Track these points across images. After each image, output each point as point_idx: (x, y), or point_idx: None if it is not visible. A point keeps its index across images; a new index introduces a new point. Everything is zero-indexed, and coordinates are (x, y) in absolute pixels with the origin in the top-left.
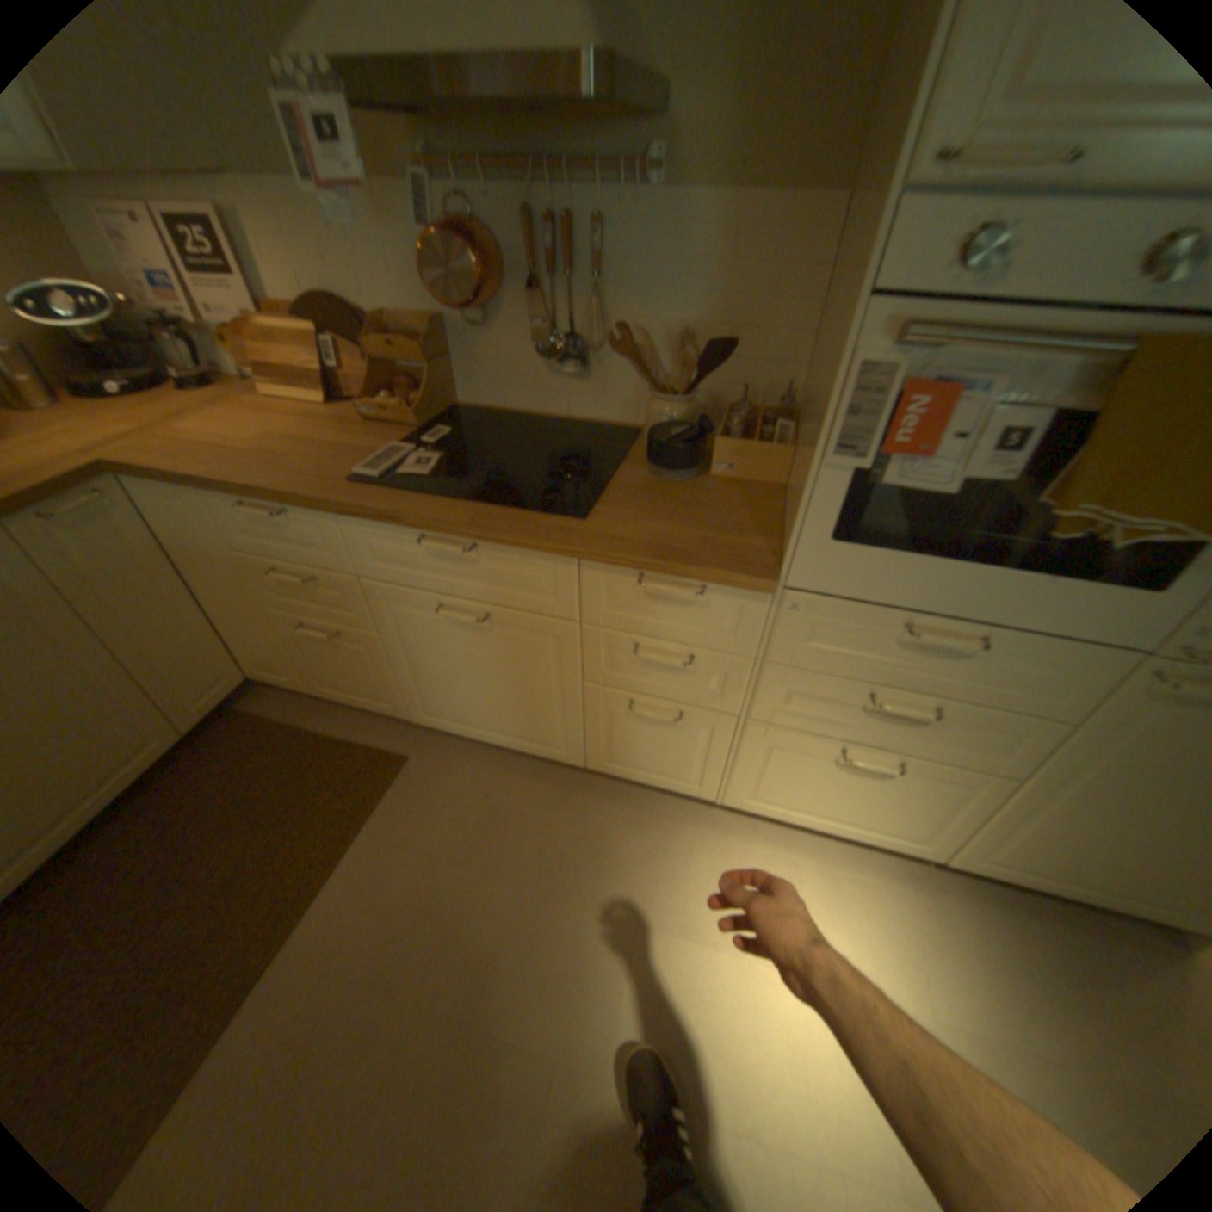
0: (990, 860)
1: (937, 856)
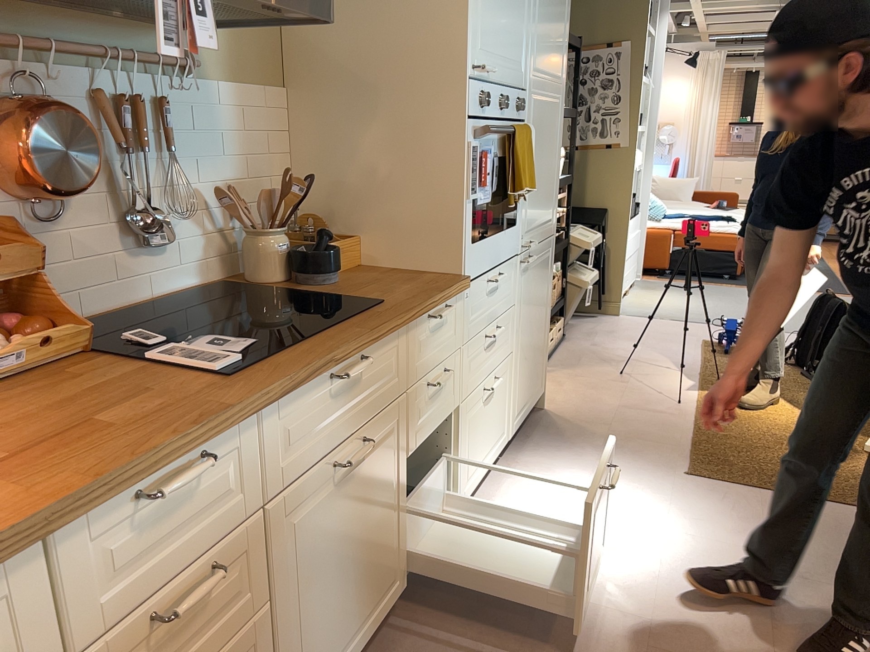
0: (515, 416)
1: (507, 437)
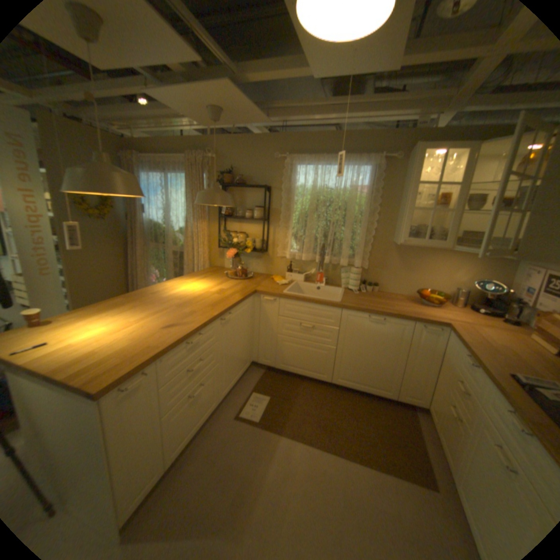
0: None
1: None
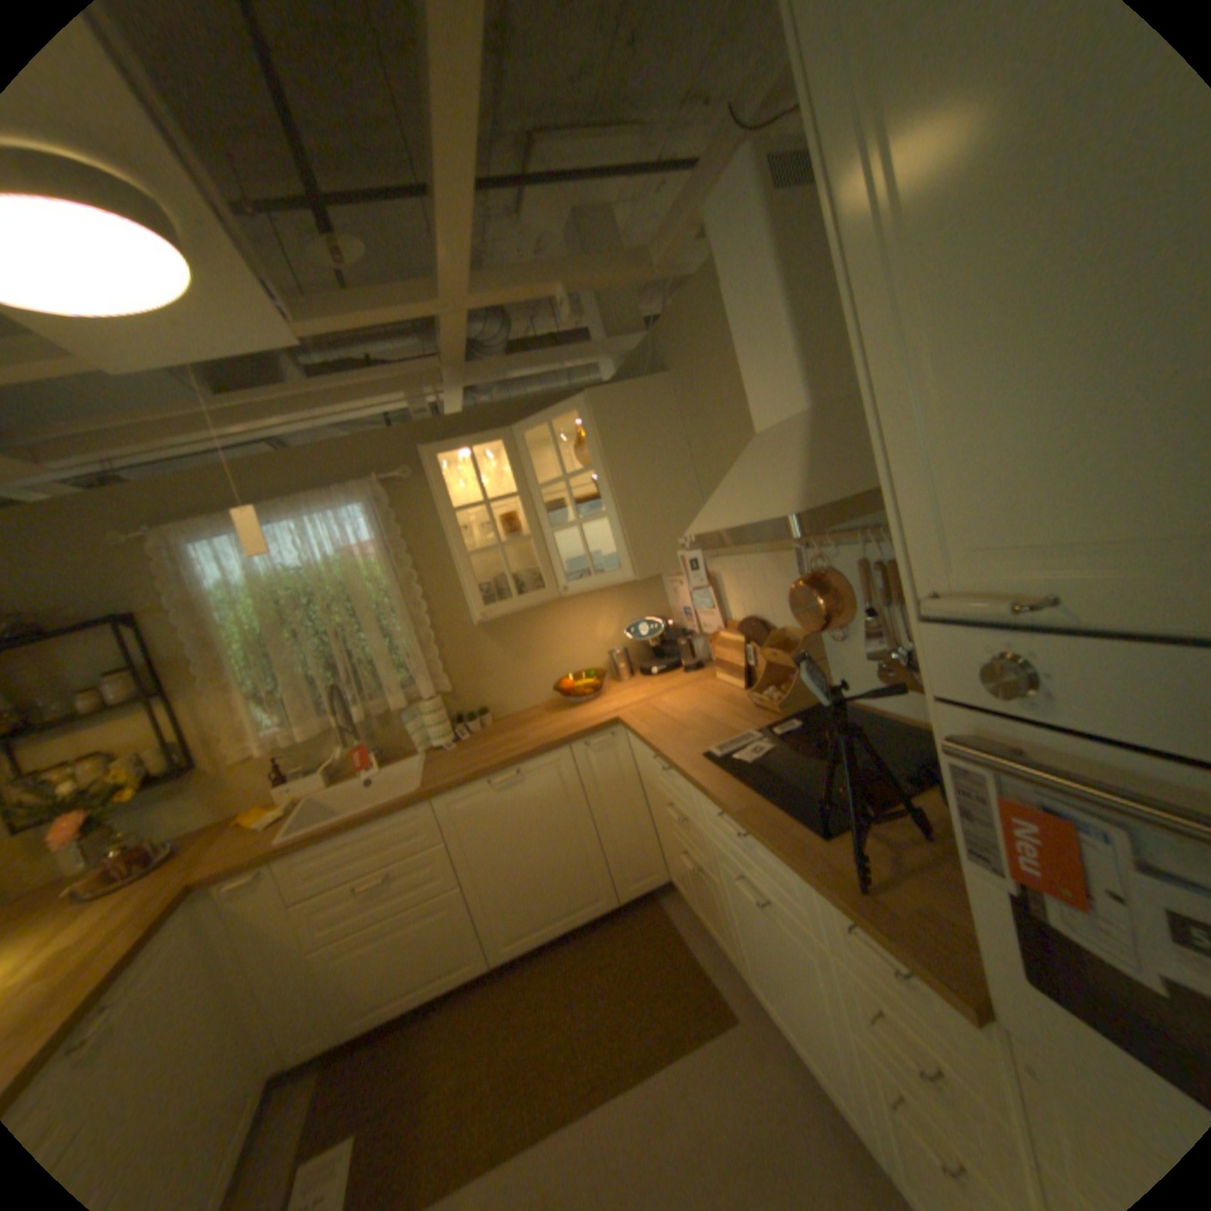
0: None
1: None
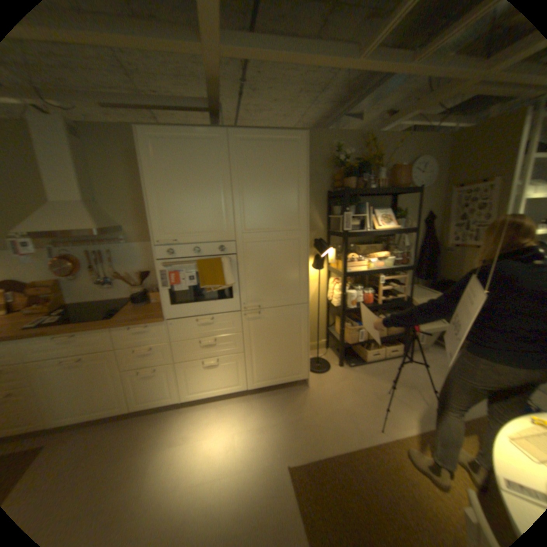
0: (254, 382)
1: (243, 388)
